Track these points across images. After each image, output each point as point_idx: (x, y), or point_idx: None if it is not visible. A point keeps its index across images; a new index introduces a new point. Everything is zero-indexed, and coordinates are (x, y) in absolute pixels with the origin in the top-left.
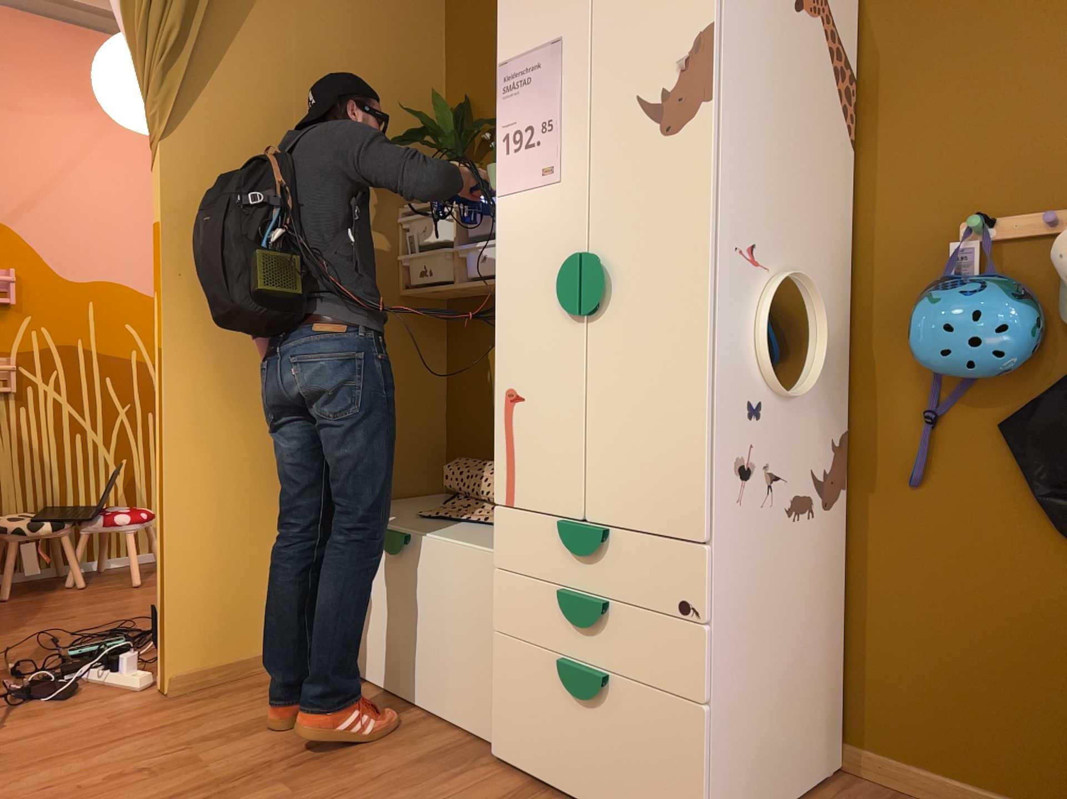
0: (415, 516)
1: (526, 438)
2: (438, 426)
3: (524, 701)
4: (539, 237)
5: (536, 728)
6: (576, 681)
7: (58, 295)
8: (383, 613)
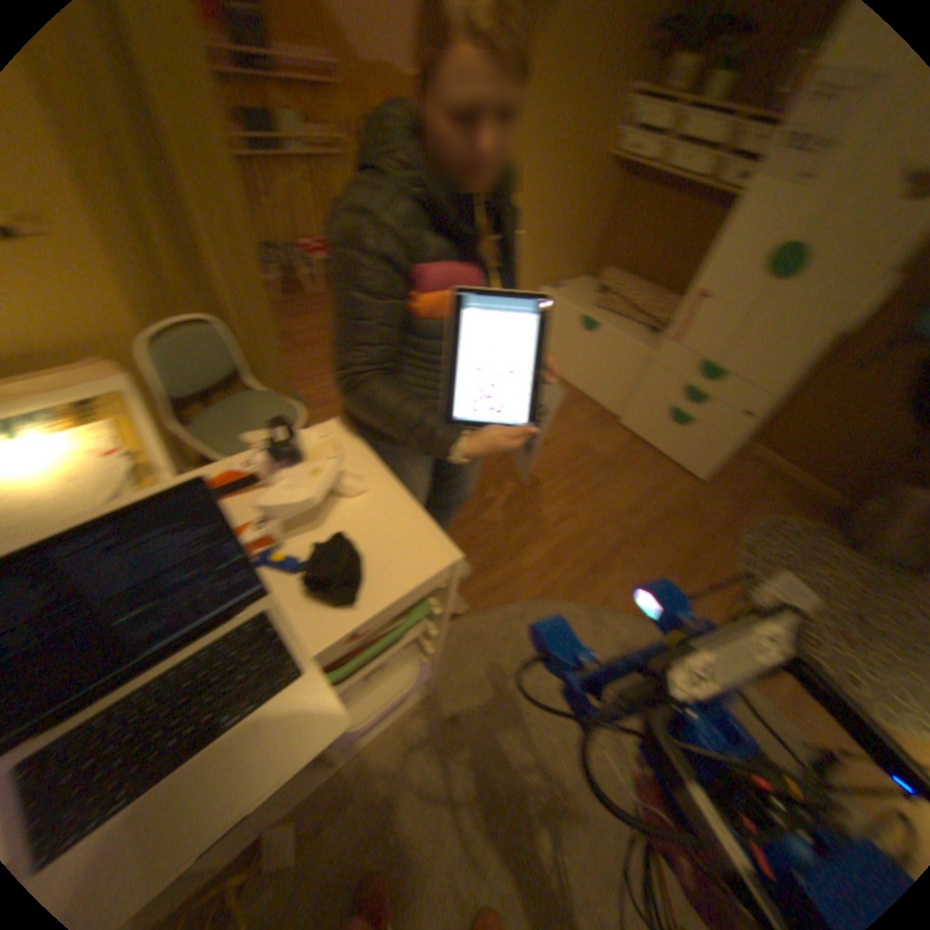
0: (595, 305)
1: (702, 316)
2: (599, 239)
3: (647, 411)
4: (773, 216)
5: (648, 421)
6: (680, 416)
7: (360, 76)
8: (574, 350)
